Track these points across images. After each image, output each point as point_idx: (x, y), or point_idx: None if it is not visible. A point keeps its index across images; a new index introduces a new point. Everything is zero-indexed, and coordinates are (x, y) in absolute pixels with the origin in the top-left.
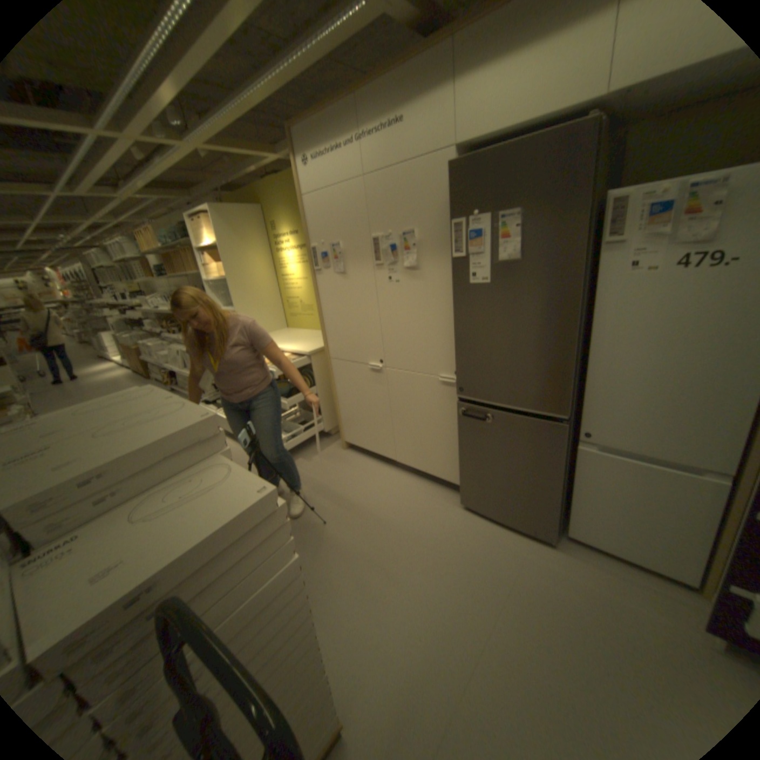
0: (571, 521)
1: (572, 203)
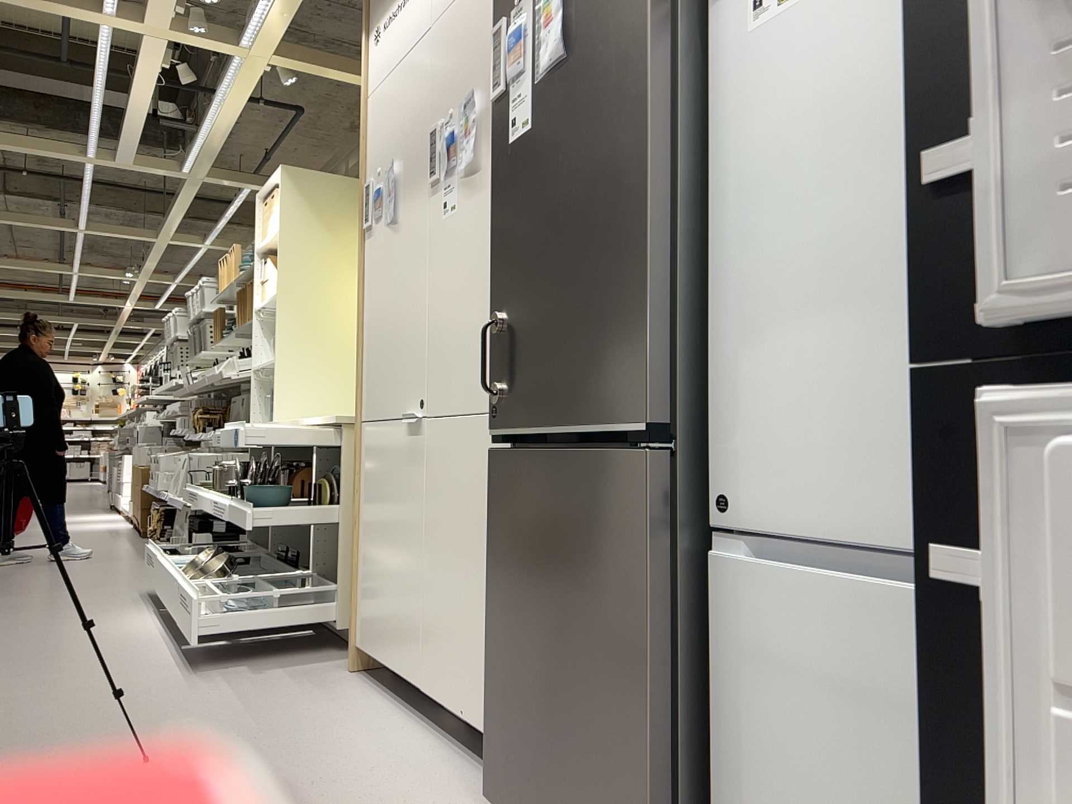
0: None
1: None
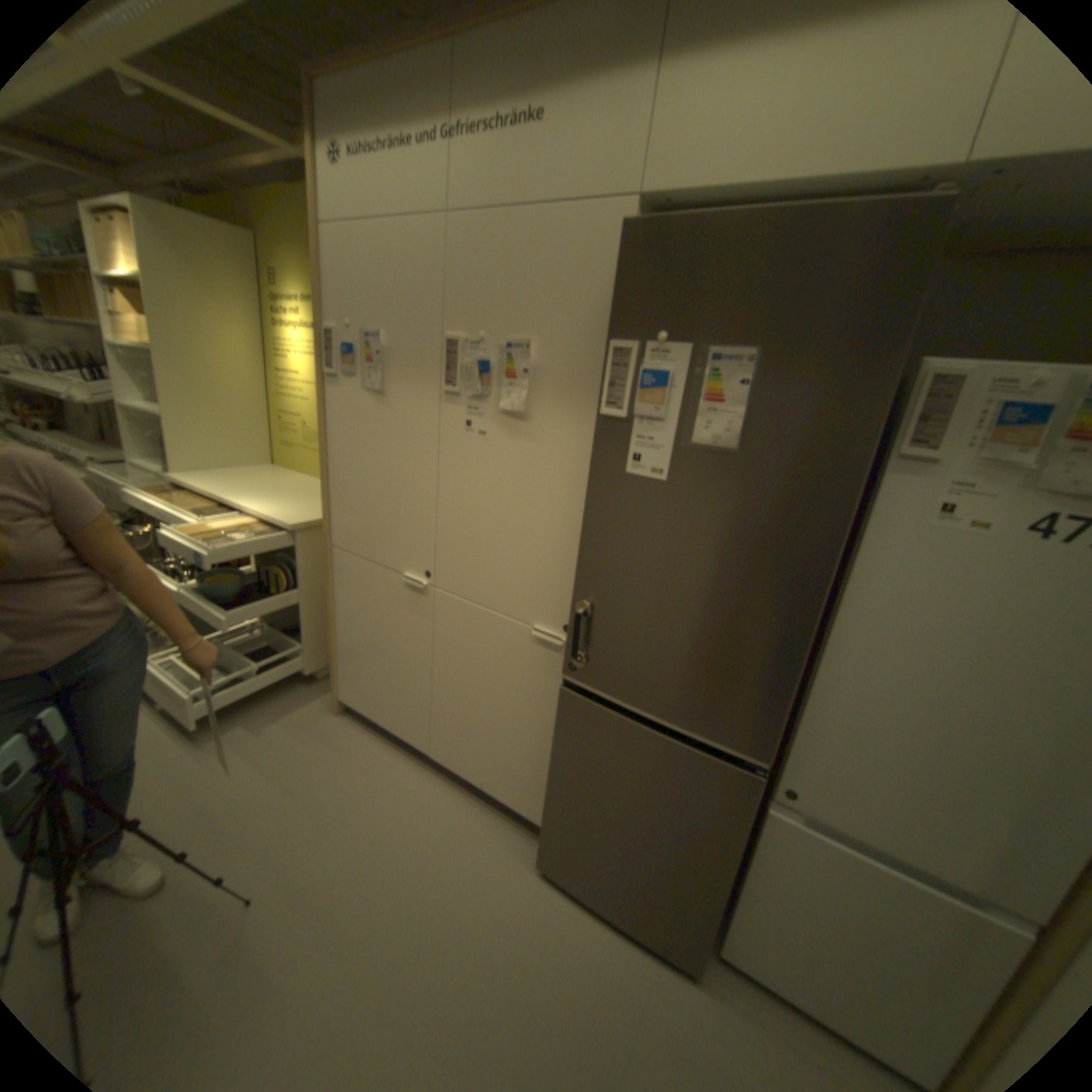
0: (731, 931)
1: (865, 362)
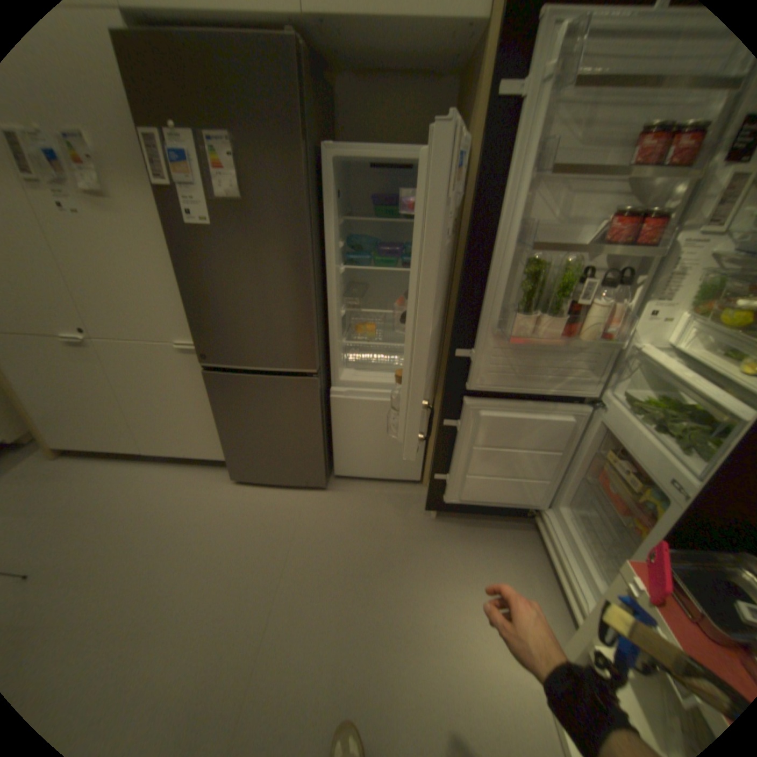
0: (335, 461)
1: (285, 139)
